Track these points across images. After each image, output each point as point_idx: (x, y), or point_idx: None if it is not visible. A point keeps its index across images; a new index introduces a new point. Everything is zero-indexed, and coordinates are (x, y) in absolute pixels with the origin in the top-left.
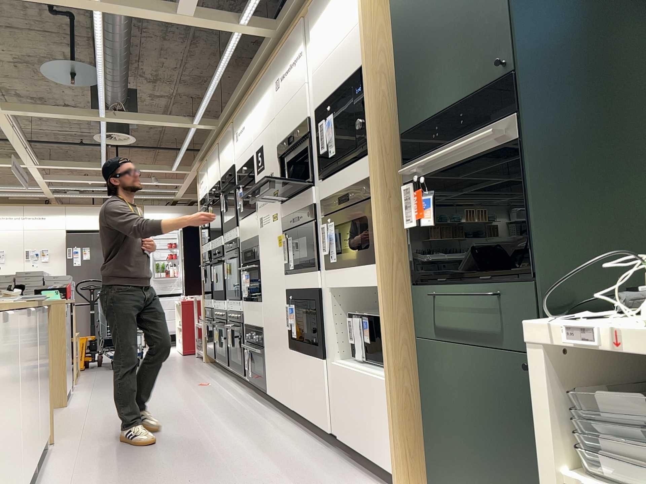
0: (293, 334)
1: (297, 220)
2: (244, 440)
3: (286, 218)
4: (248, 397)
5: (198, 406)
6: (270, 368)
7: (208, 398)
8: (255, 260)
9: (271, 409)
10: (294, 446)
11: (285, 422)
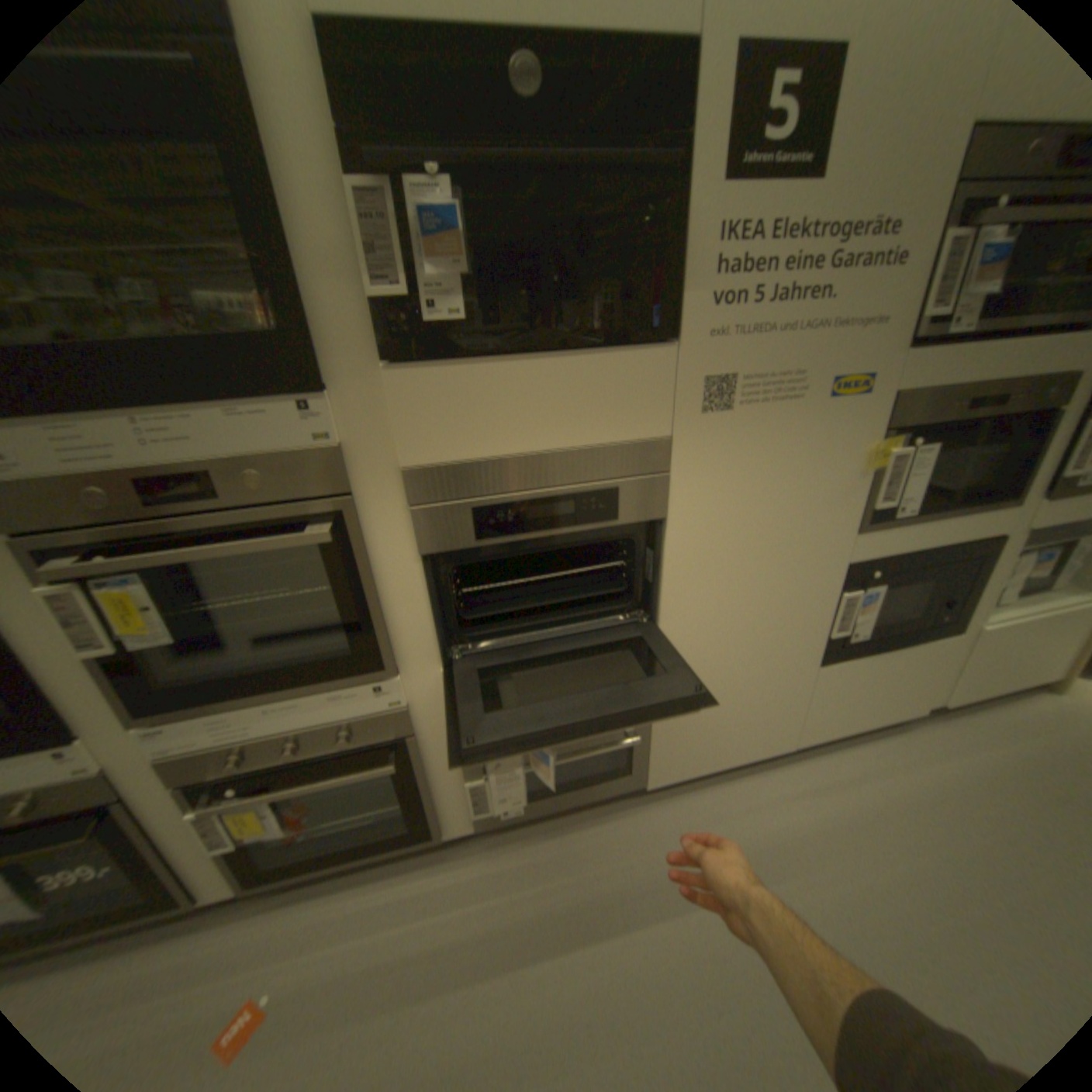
0: (856, 636)
1: (992, 405)
2: (895, 856)
3: (933, 395)
4: (534, 851)
5: (576, 1016)
6: (685, 740)
7: (484, 983)
8: (620, 522)
9: (664, 801)
10: (907, 774)
11: (770, 781)
